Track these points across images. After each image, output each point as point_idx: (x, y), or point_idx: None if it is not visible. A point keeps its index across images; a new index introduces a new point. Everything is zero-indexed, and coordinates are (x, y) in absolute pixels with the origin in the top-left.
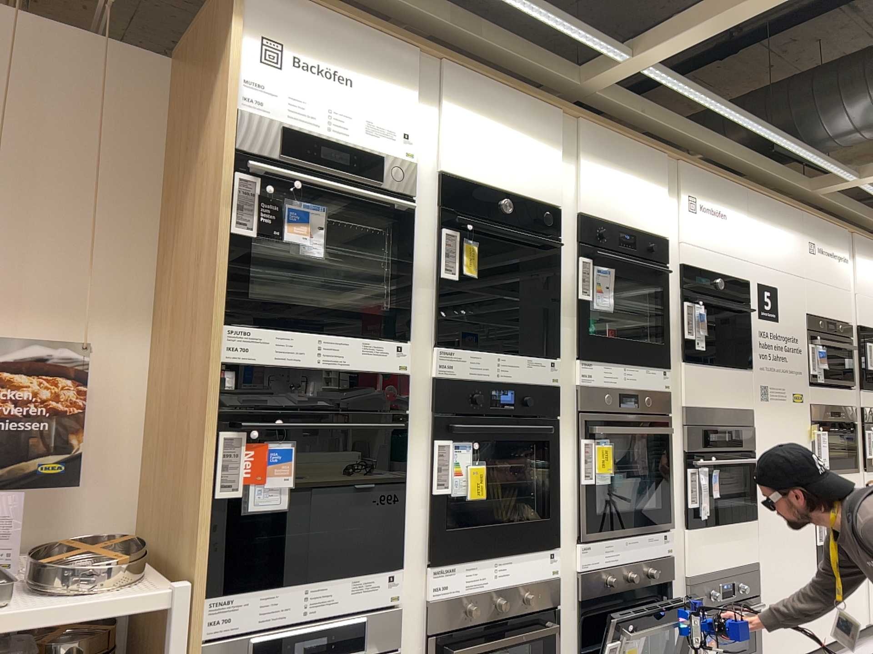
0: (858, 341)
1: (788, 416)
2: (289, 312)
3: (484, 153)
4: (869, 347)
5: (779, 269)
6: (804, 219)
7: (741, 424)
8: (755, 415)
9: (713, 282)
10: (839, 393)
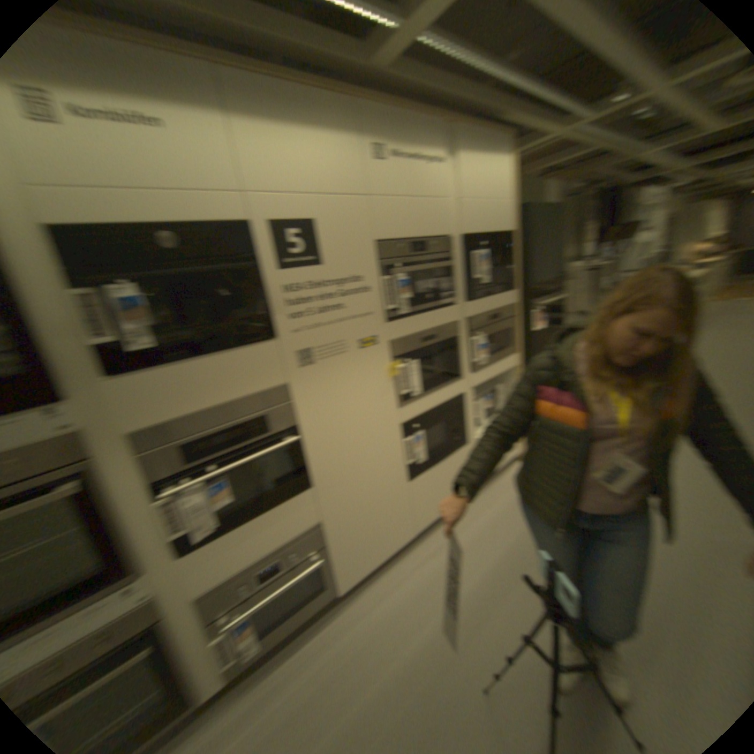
0: (461, 252)
1: (351, 368)
2: None
3: None
4: (474, 256)
5: (314, 190)
6: (360, 108)
7: (260, 408)
8: (288, 388)
9: (147, 238)
10: (432, 315)
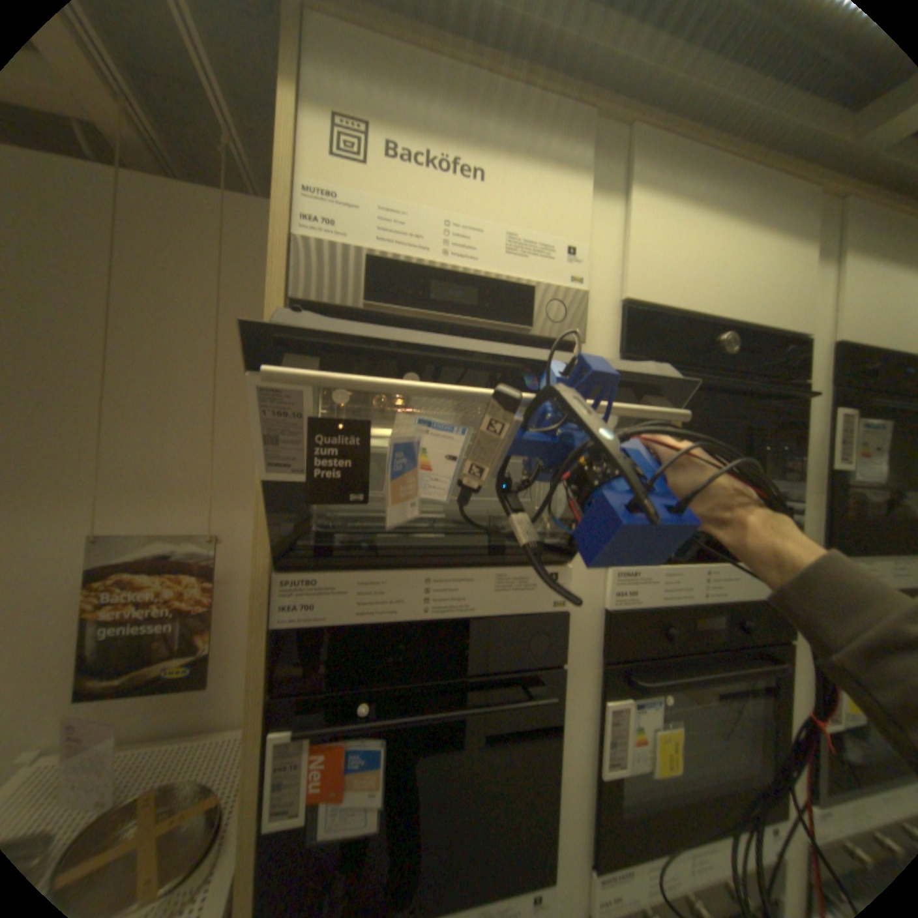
0: None
1: None
2: (380, 541)
3: (697, 264)
4: None
5: None
6: None
7: None
8: None
9: None
10: None
